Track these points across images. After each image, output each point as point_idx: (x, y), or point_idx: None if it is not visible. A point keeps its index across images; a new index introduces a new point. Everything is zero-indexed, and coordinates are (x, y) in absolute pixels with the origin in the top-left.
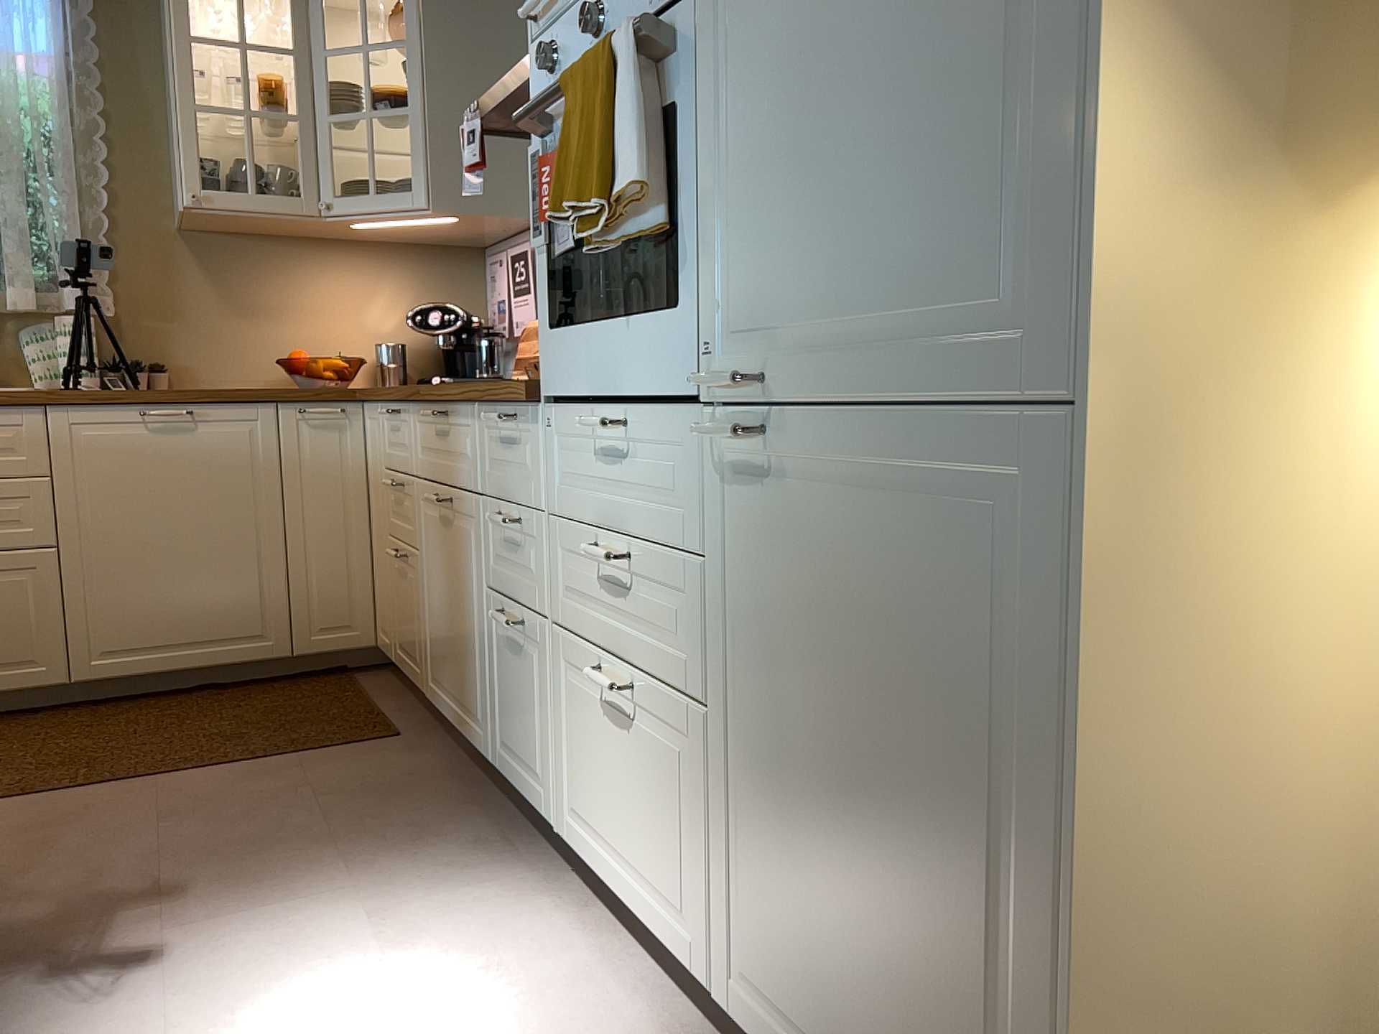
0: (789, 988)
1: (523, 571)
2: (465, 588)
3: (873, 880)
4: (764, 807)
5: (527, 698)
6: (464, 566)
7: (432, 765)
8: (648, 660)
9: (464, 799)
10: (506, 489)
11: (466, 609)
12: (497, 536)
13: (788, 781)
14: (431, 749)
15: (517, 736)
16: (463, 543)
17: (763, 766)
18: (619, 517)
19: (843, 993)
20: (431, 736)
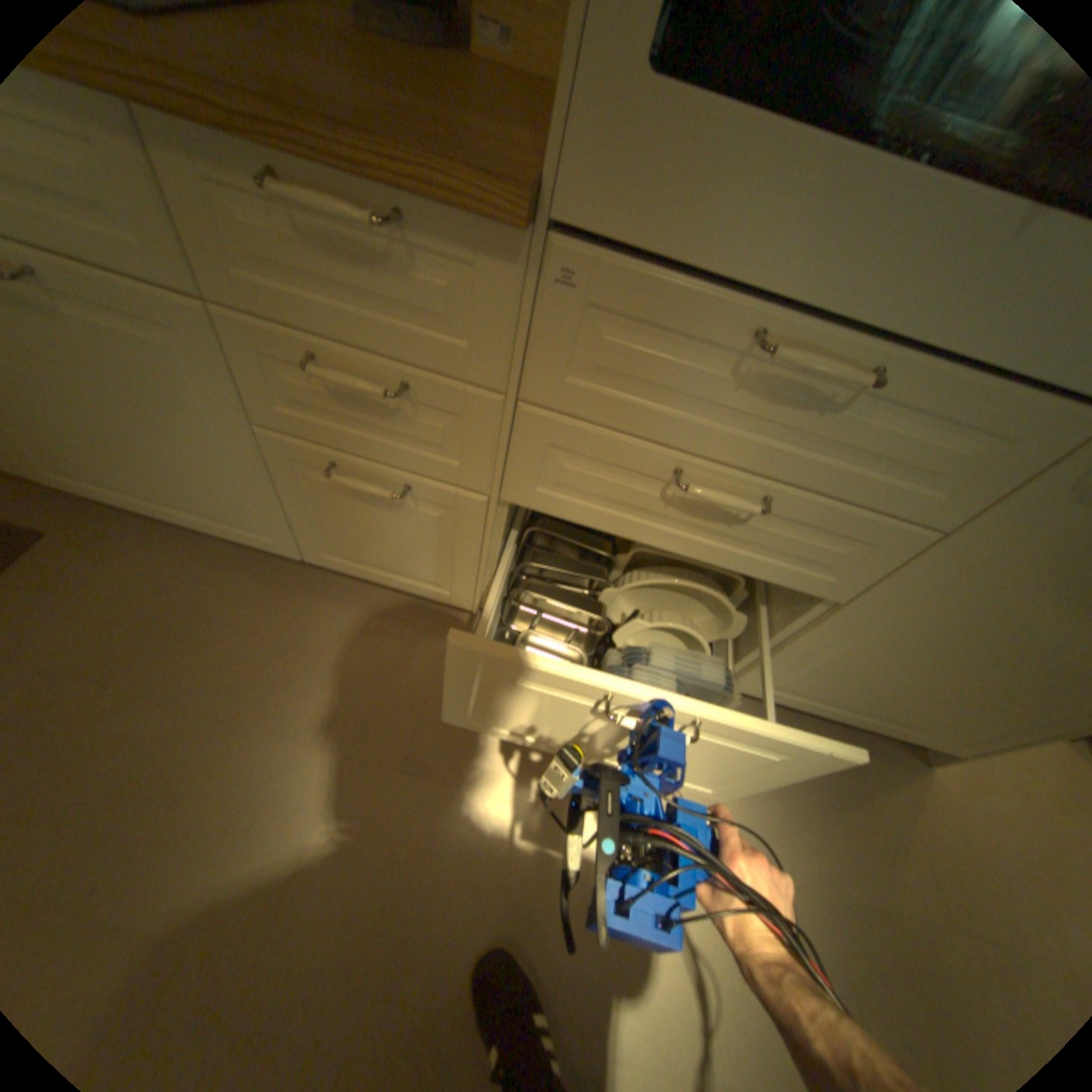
0: (831, 690)
1: (401, 435)
2: (157, 408)
3: (988, 678)
4: (880, 646)
5: (407, 536)
6: (142, 382)
7: (153, 559)
8: (741, 561)
9: (262, 587)
10: (332, 322)
11: (171, 432)
12: (292, 375)
13: (931, 642)
14: (116, 537)
15: (373, 554)
16: (126, 352)
17: (902, 634)
18: (754, 453)
19: (895, 696)
20: (79, 516)
